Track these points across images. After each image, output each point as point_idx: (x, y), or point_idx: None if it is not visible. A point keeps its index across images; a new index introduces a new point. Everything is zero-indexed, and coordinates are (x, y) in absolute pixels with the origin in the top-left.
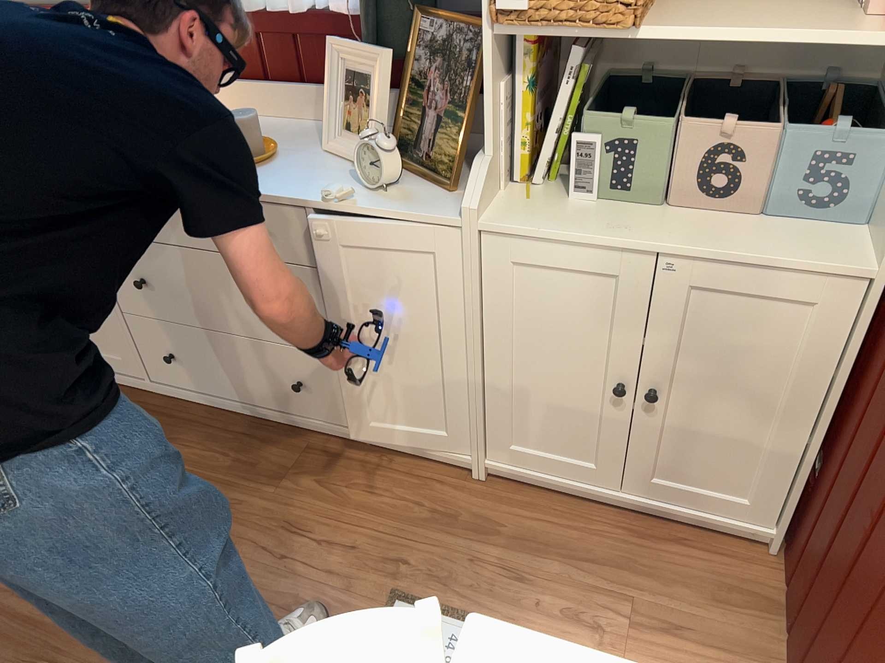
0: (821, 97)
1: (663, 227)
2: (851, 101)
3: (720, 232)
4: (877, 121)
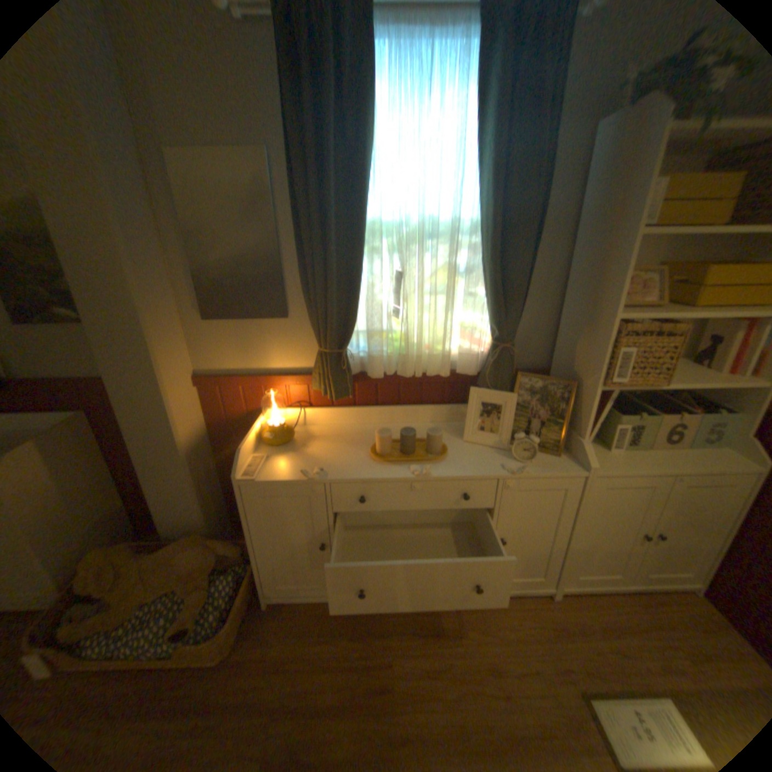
0: (684, 395)
1: (667, 460)
2: (692, 395)
3: (689, 458)
4: (718, 404)
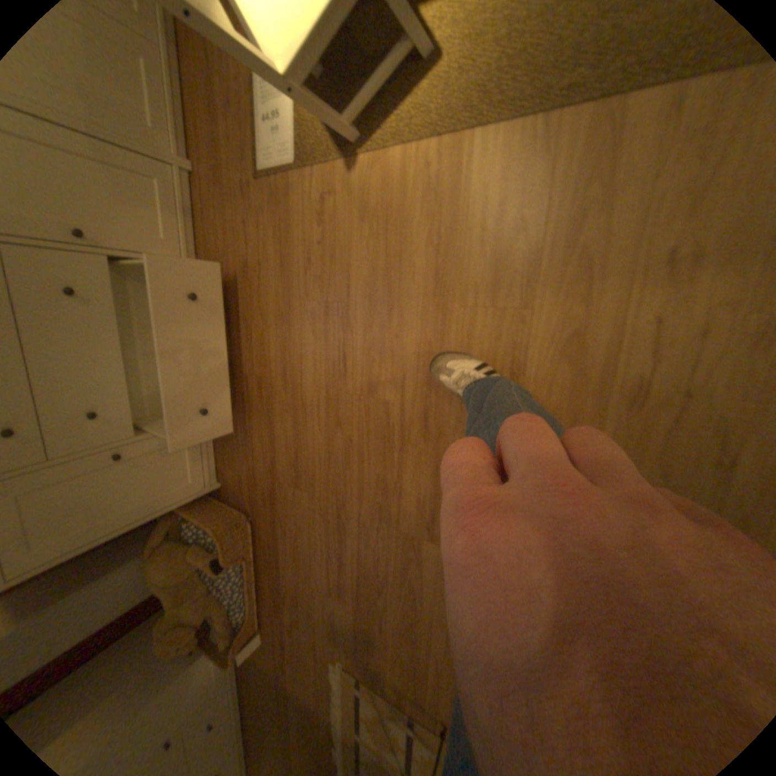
0: None
1: None
2: None
3: None
4: None
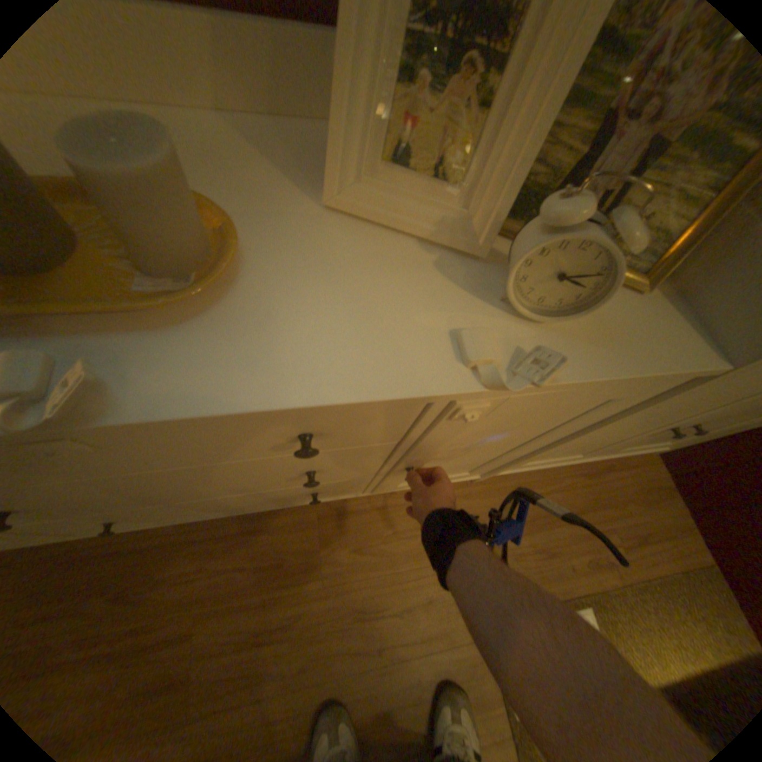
0: None
1: None
2: None
3: None
4: None
